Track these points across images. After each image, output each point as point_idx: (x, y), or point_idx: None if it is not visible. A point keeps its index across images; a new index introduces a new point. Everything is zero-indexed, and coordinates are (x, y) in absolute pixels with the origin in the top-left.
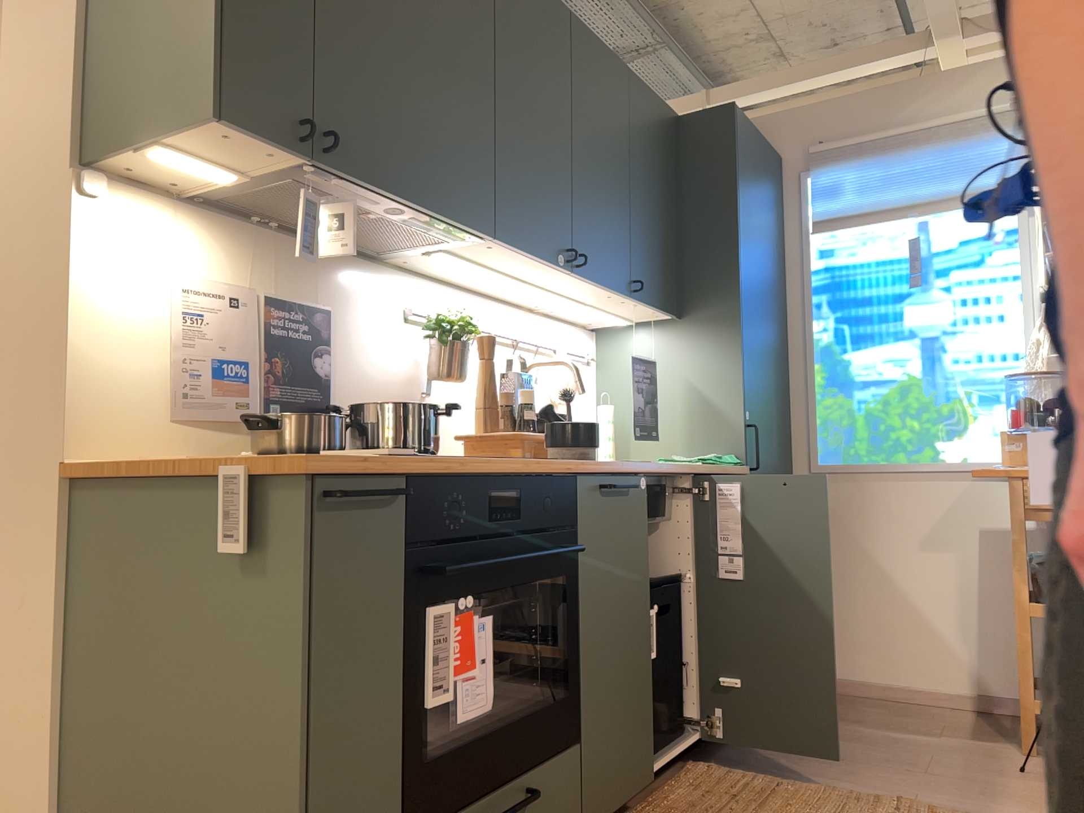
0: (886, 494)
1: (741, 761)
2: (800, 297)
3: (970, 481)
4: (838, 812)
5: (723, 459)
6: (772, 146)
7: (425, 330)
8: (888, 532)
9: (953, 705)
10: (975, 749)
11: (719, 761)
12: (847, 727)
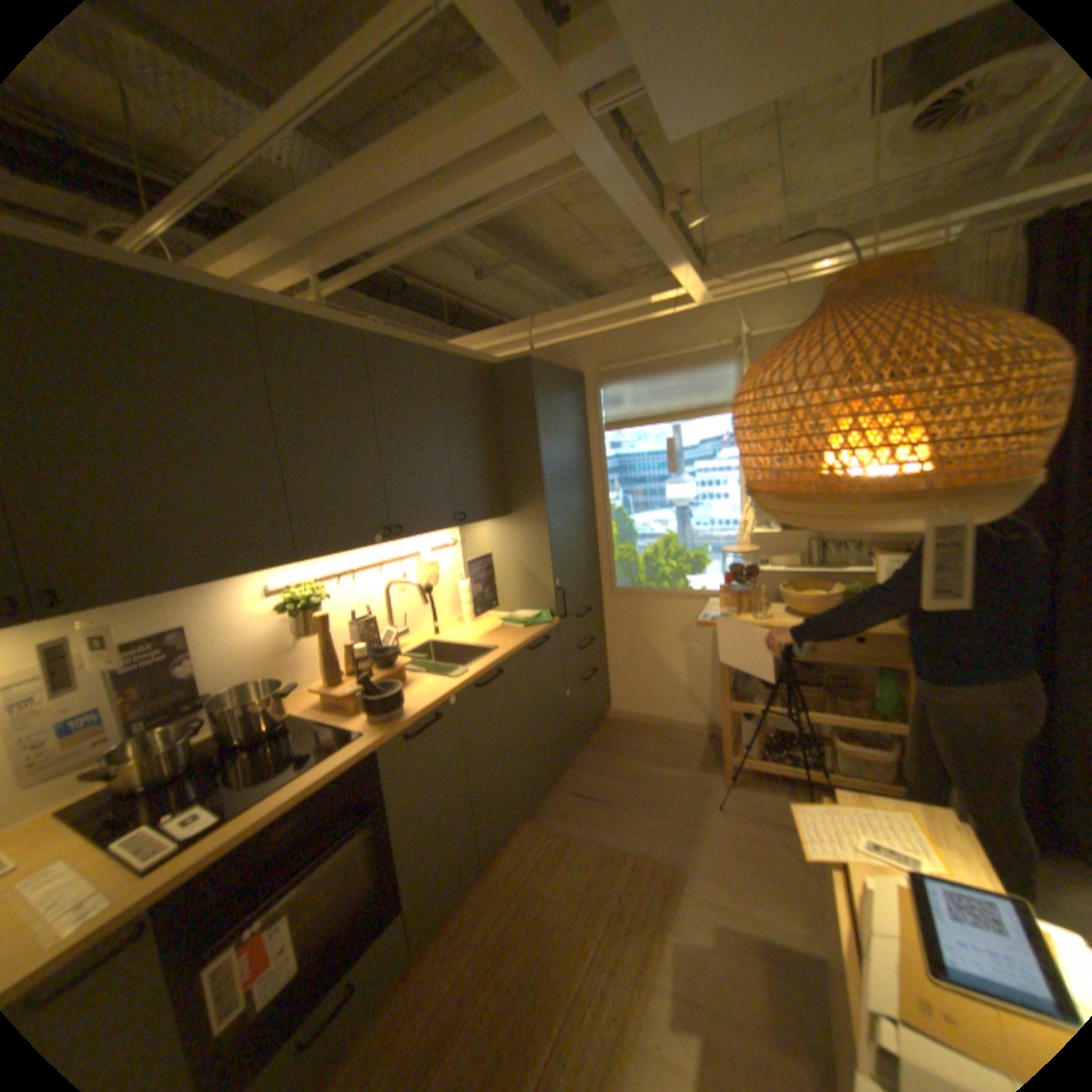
0: (657, 608)
1: (553, 814)
2: (600, 476)
3: (706, 603)
4: (595, 879)
5: (538, 620)
6: (576, 364)
7: (278, 610)
8: (658, 631)
9: (696, 733)
10: (697, 784)
11: (539, 816)
12: (627, 765)
